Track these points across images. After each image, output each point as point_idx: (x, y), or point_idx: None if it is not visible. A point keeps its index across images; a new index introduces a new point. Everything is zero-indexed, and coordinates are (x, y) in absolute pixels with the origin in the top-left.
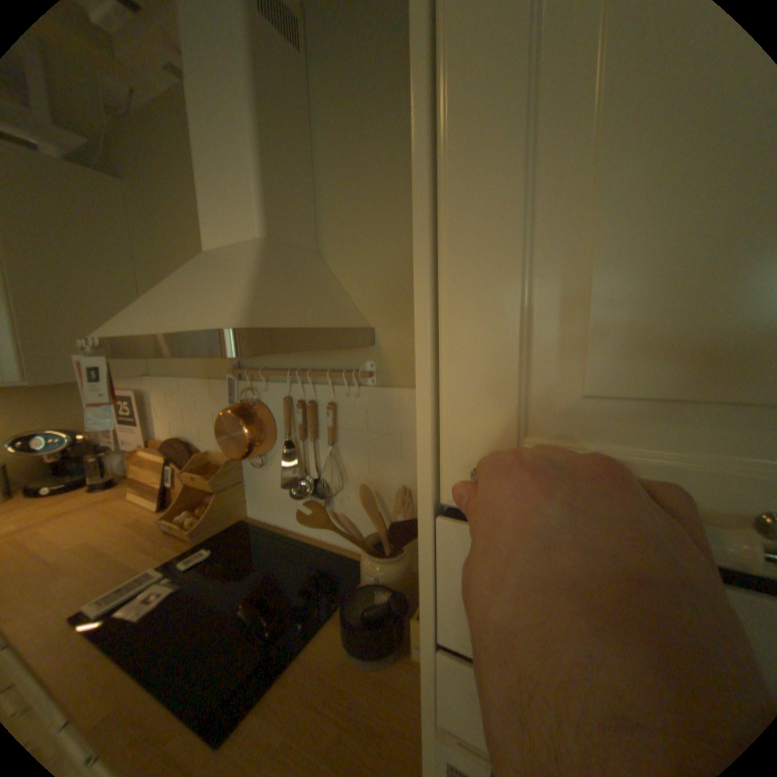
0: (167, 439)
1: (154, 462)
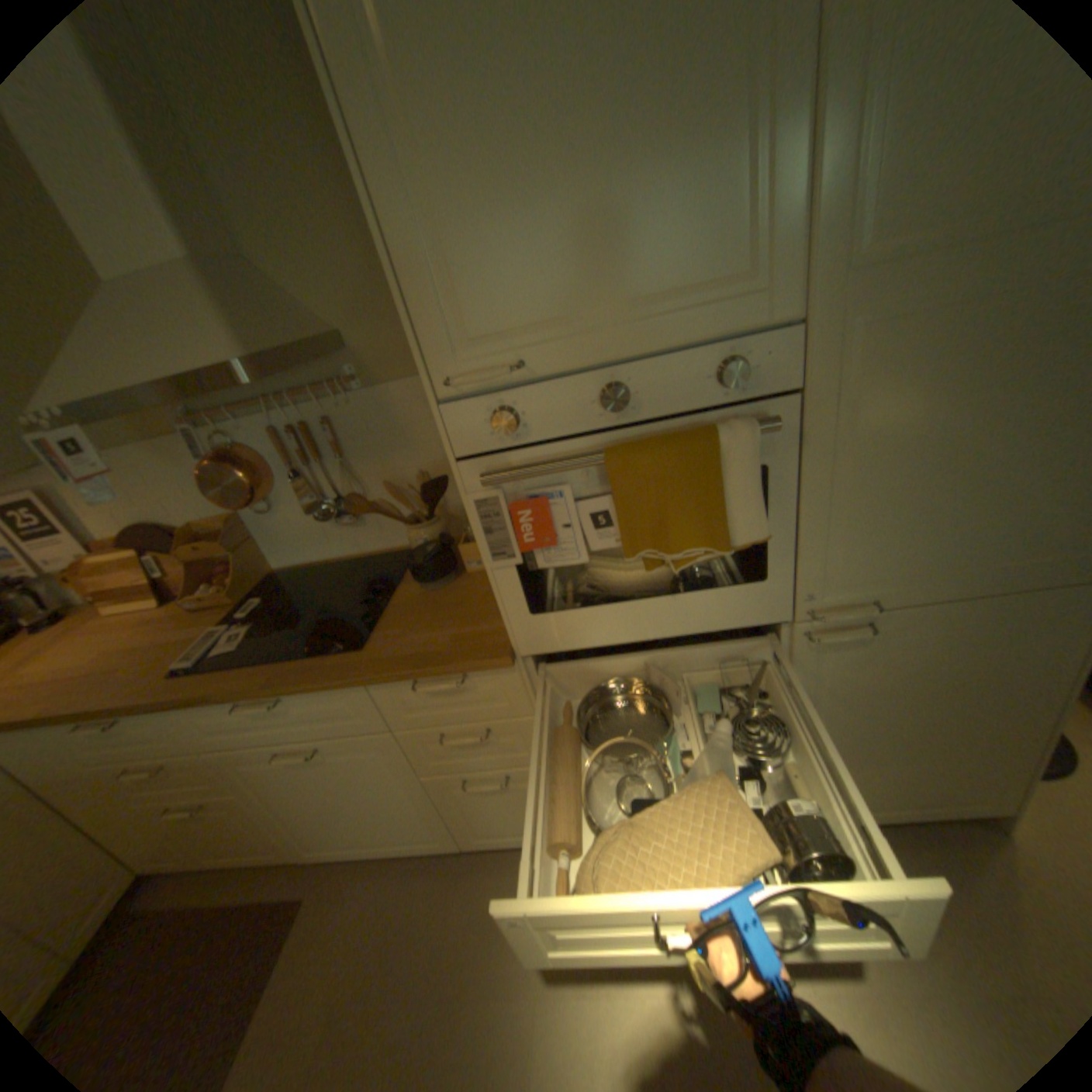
0: (117, 533)
1: (120, 560)
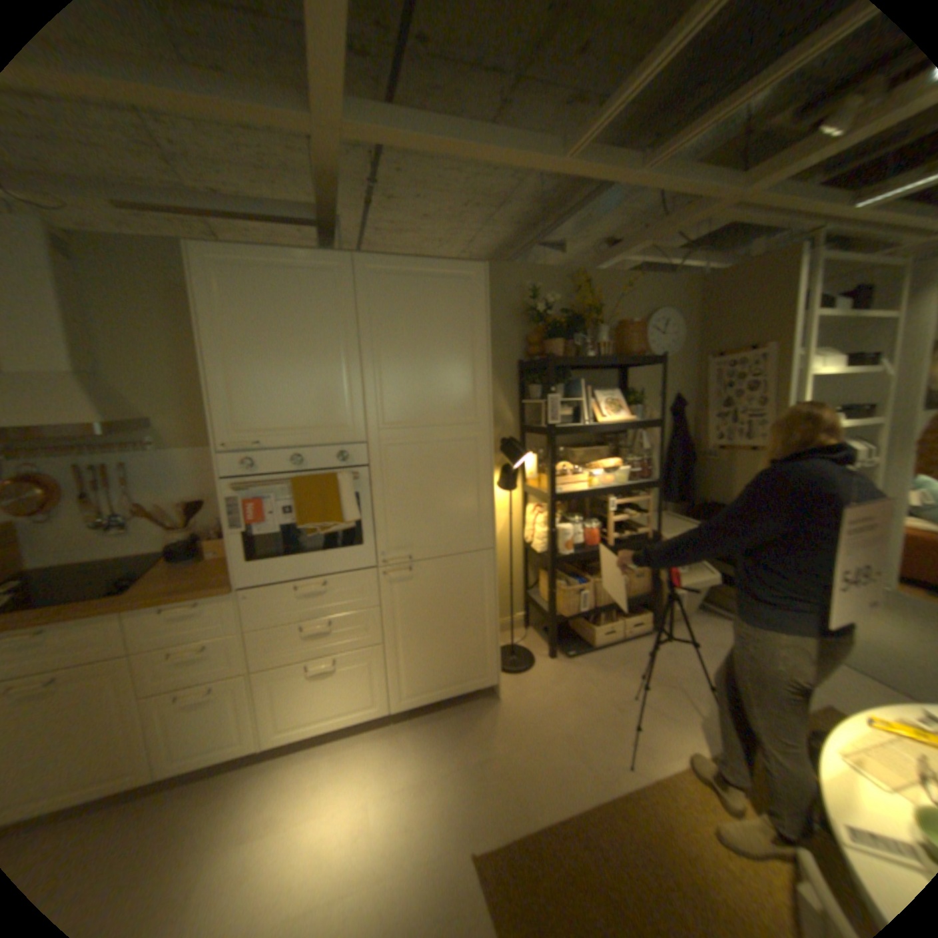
0: None
1: None
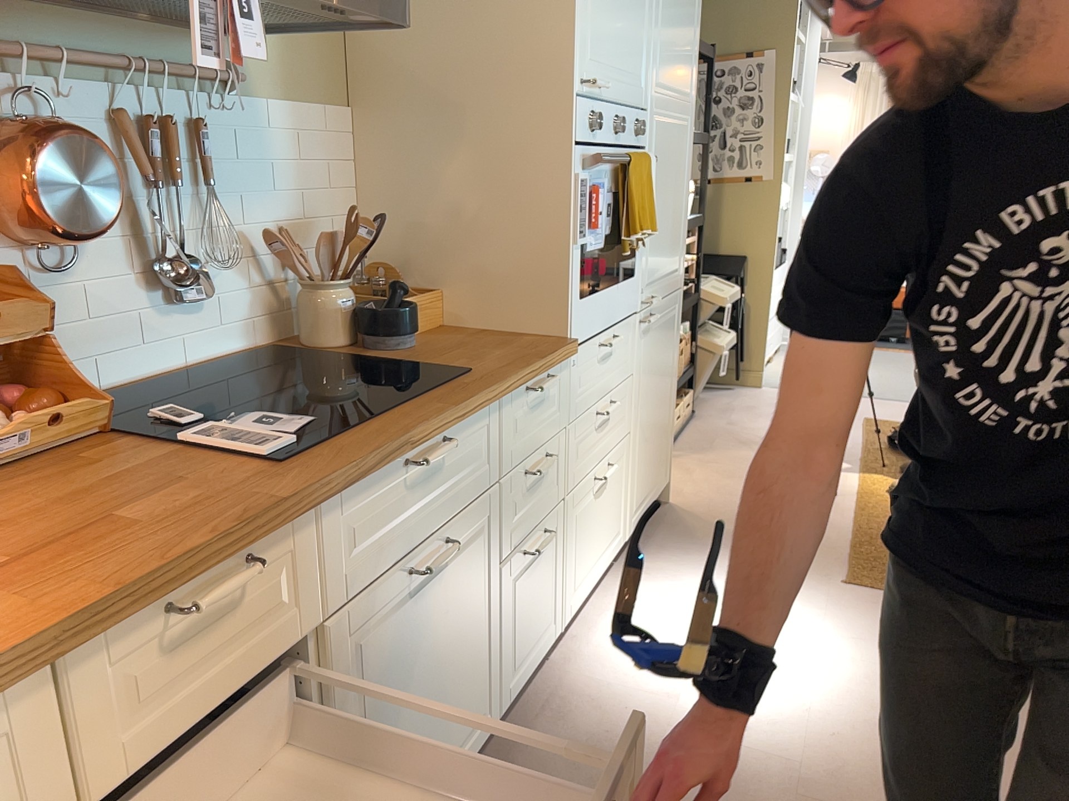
0: None
1: None
